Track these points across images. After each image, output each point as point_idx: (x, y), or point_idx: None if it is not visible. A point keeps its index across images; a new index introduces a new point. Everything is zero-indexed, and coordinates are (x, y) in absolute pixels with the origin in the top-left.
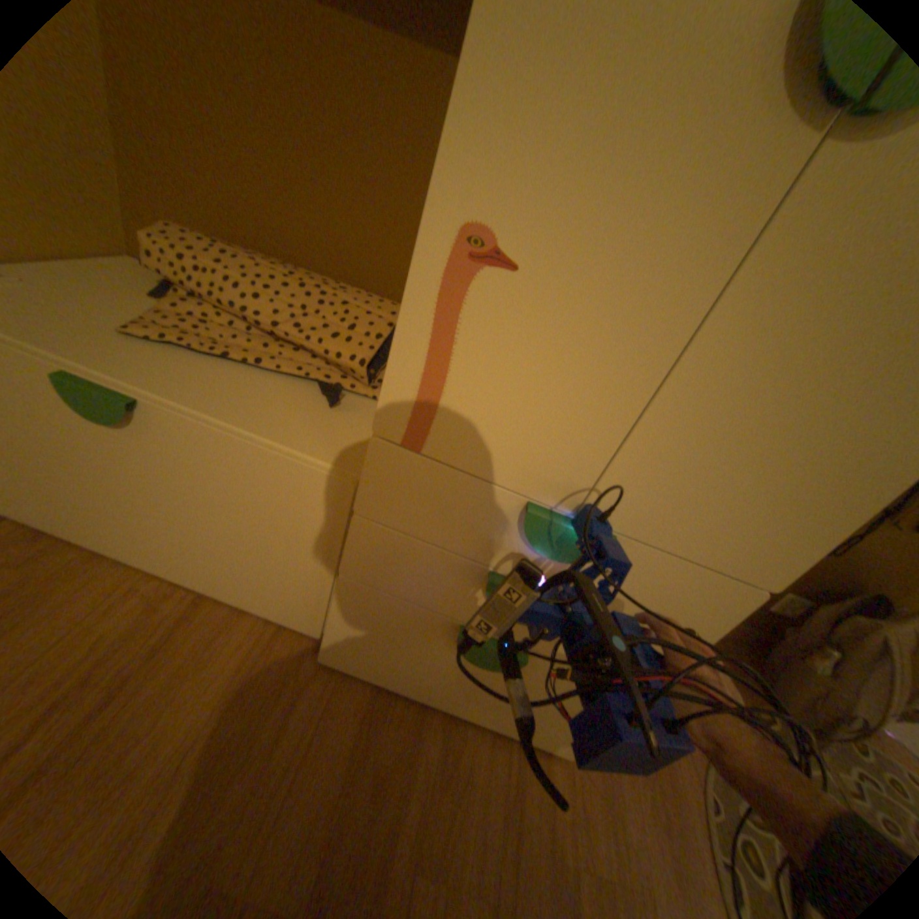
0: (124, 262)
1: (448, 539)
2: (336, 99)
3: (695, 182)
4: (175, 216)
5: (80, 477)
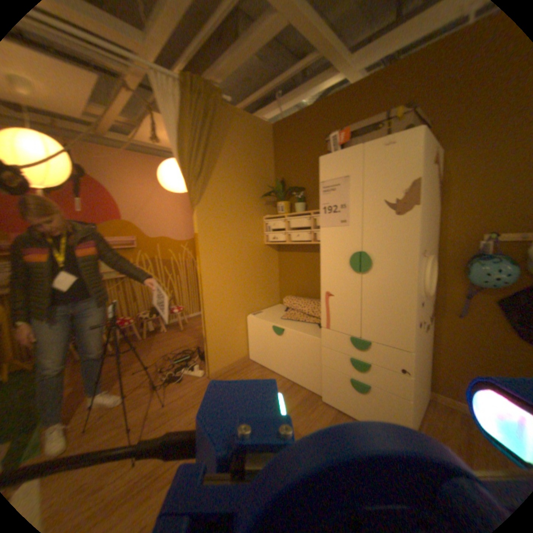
0: (278, 305)
1: (340, 350)
2: (316, 265)
3: (349, 282)
4: (288, 293)
5: (272, 349)
